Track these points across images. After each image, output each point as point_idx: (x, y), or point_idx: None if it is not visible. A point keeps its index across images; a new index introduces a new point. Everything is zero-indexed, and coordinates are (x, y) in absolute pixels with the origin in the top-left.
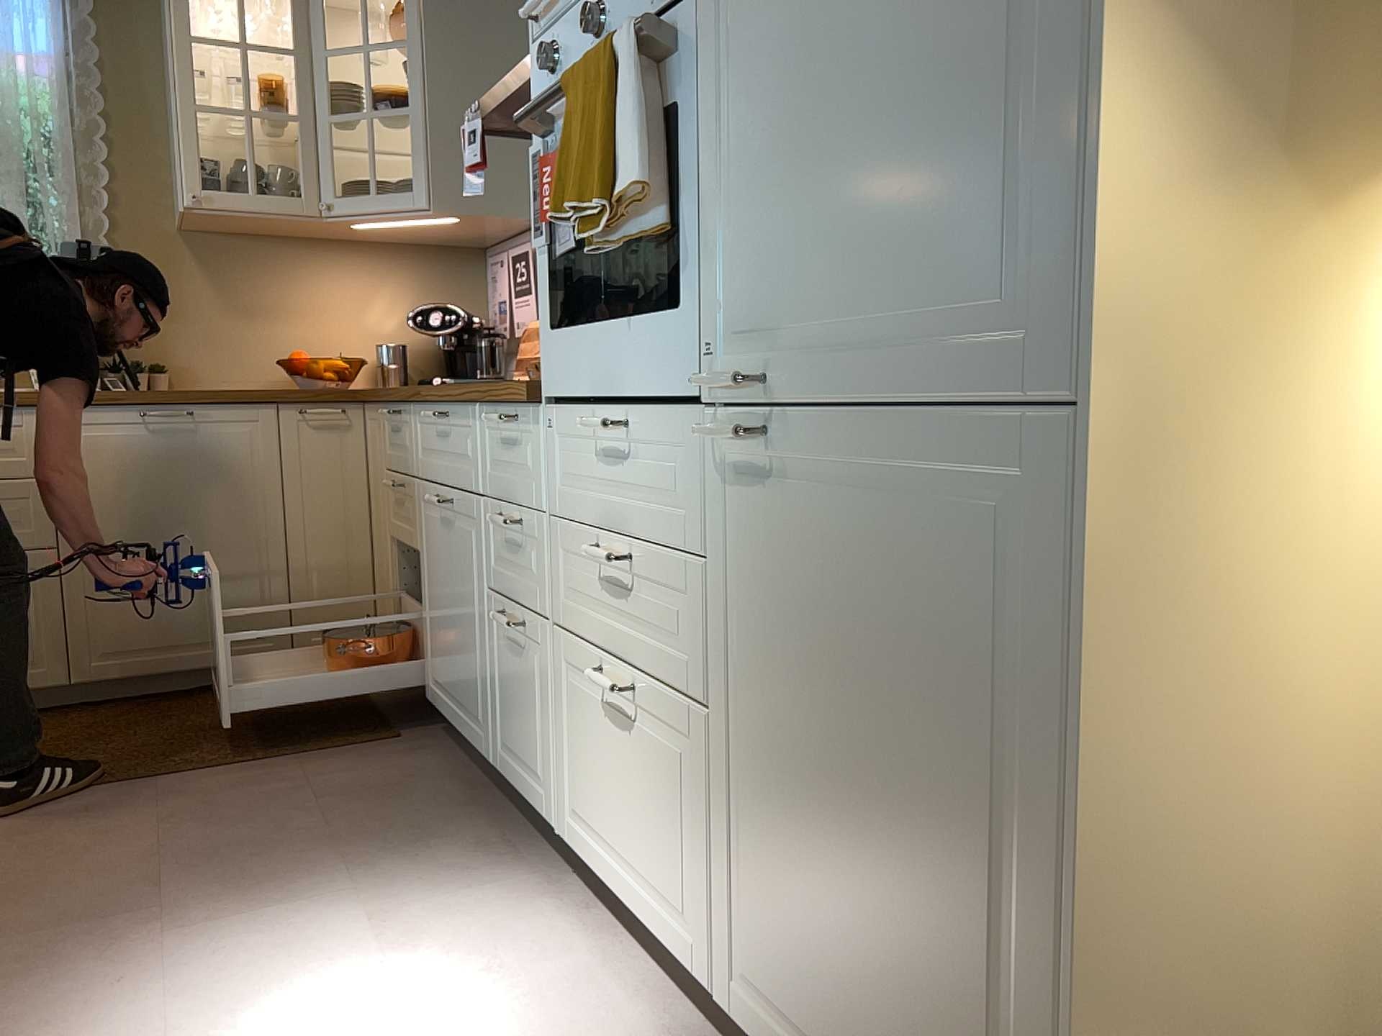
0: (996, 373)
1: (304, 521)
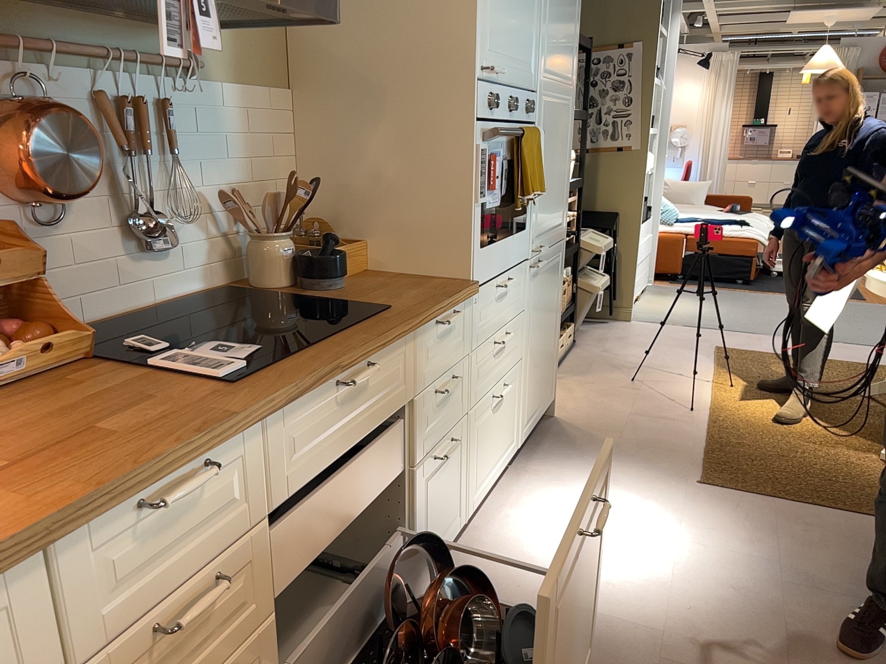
0: (559, 235)
1: None
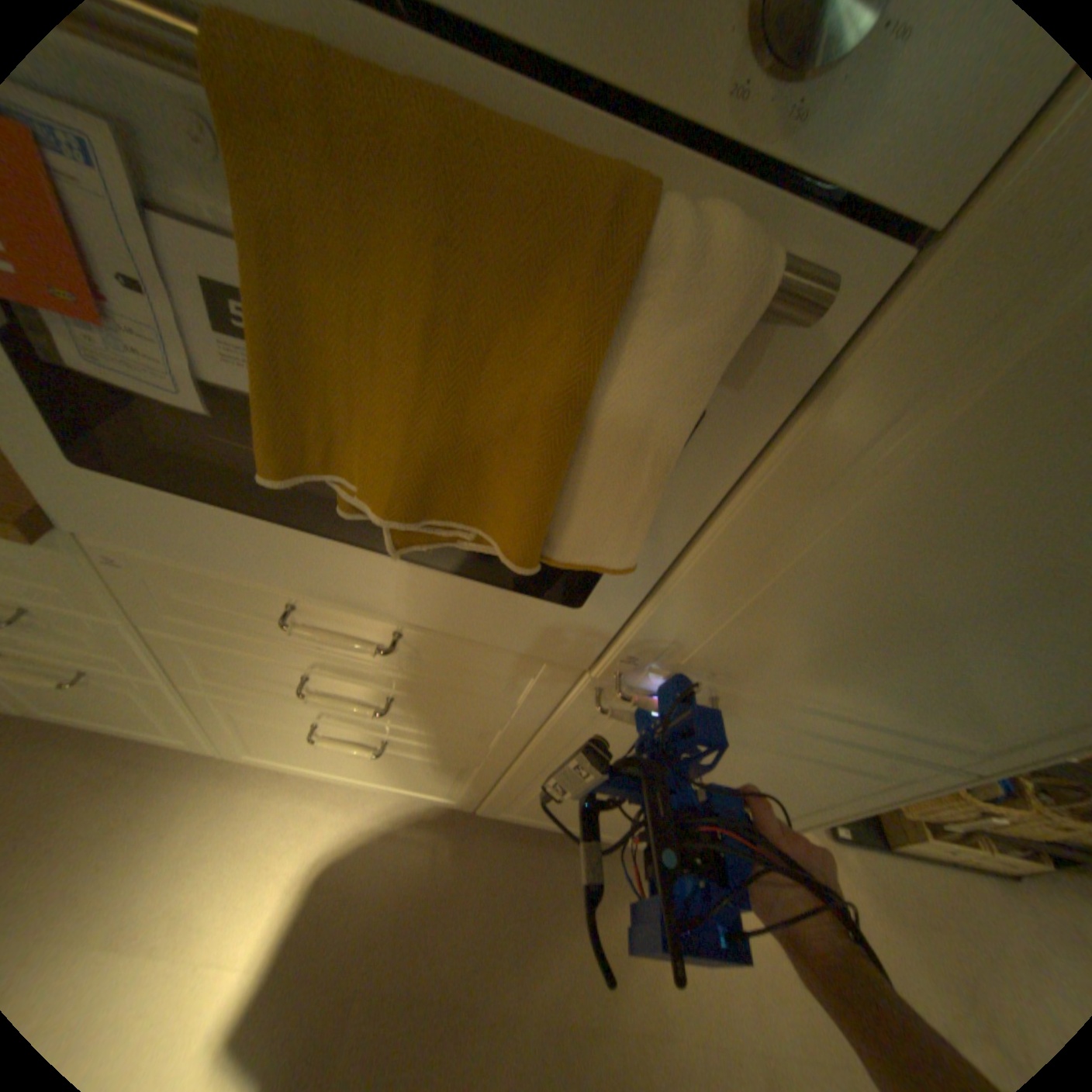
0: (935, 753)
1: None
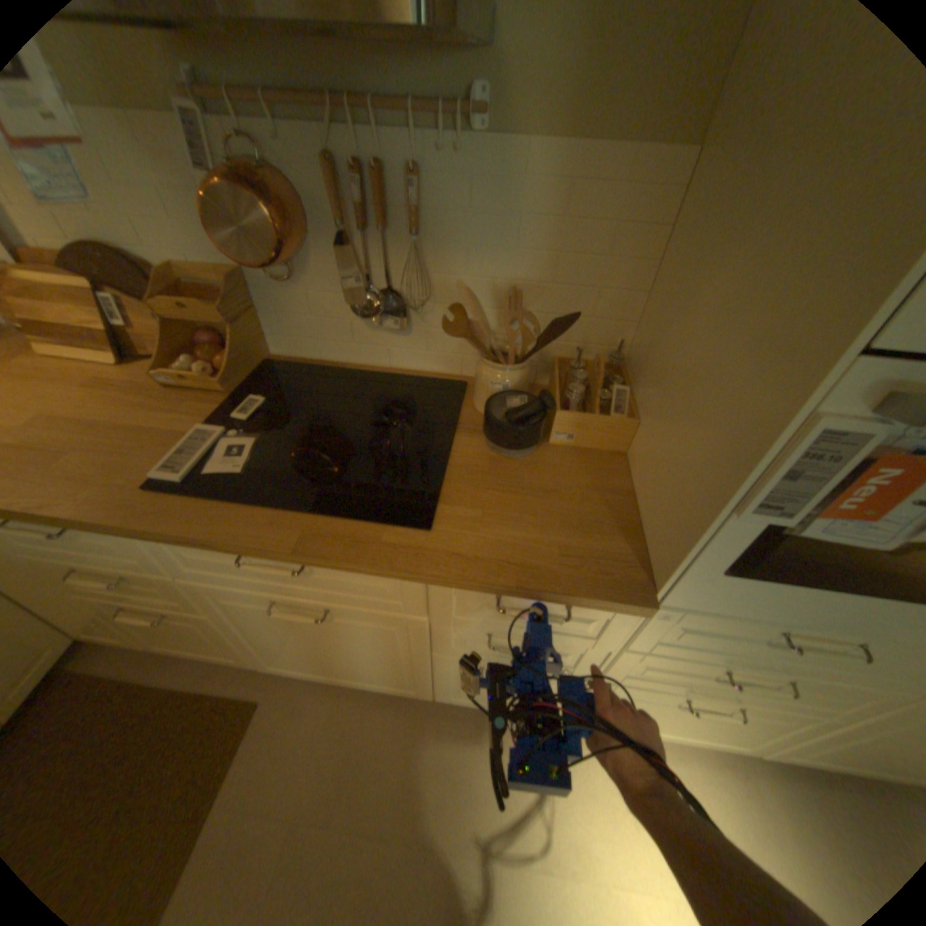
0: None
1: None
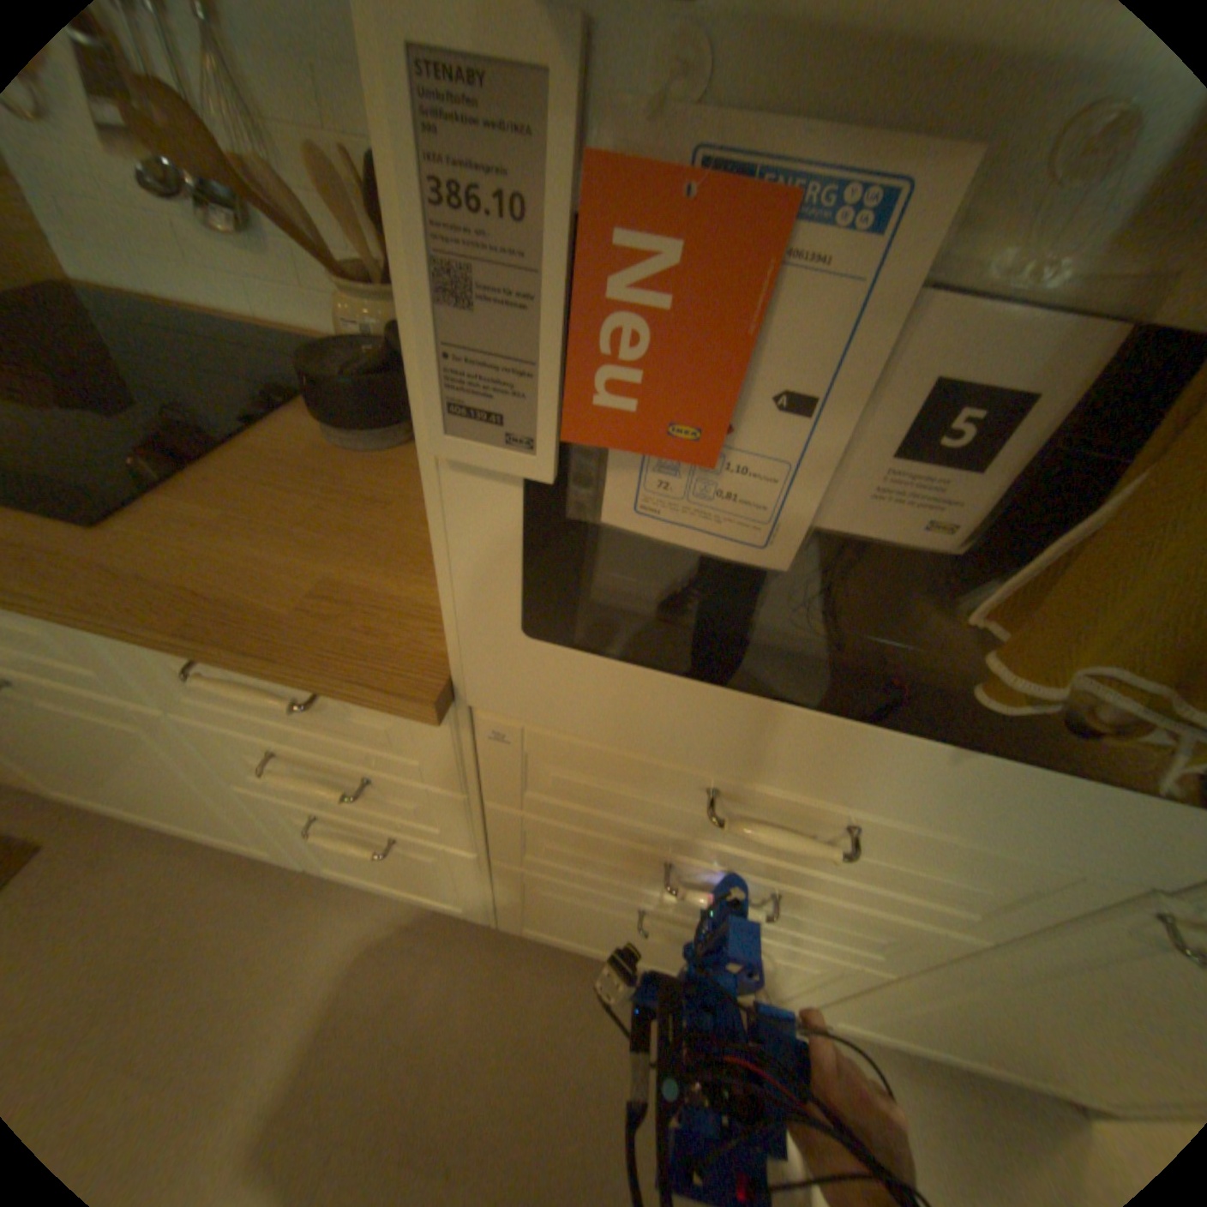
0: None
1: None
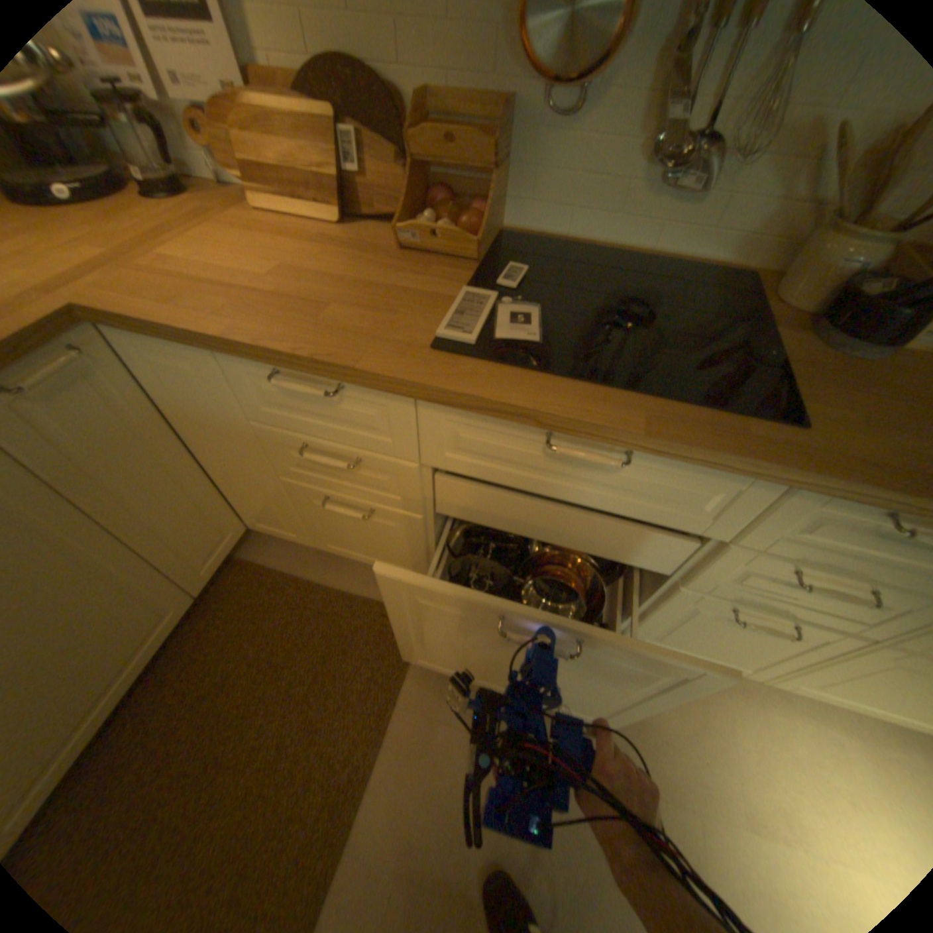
0: None
1: (122, 506)
